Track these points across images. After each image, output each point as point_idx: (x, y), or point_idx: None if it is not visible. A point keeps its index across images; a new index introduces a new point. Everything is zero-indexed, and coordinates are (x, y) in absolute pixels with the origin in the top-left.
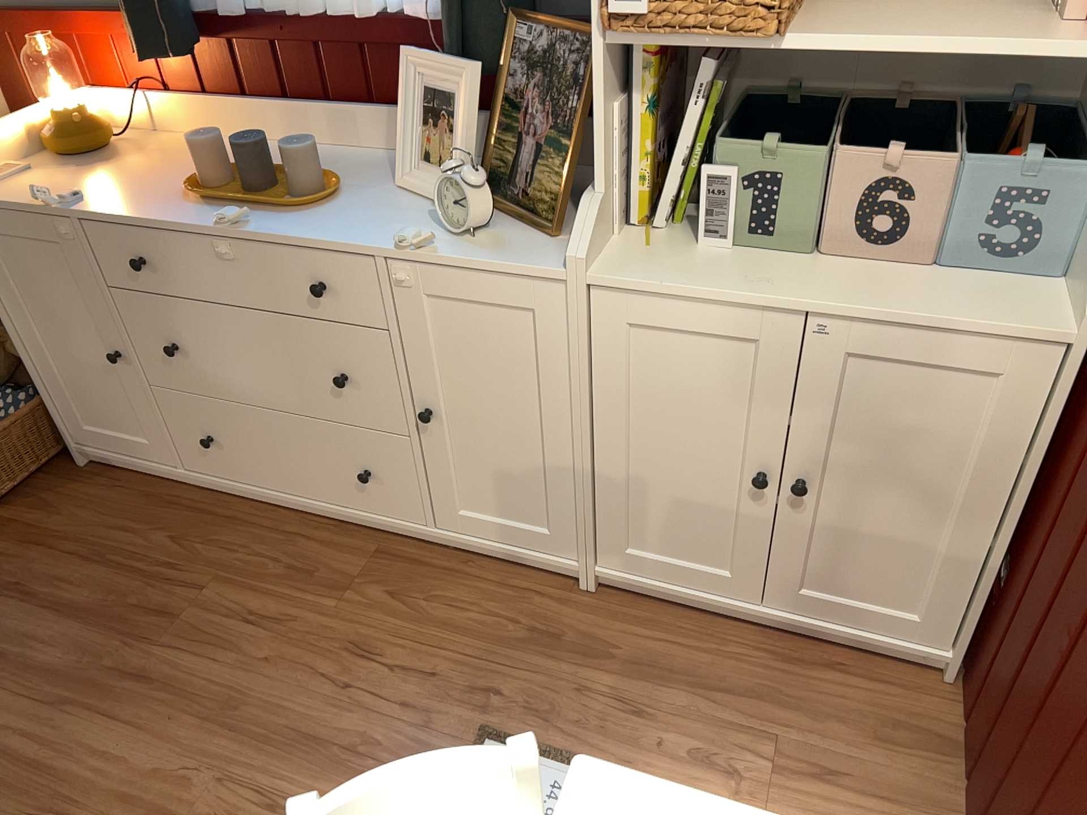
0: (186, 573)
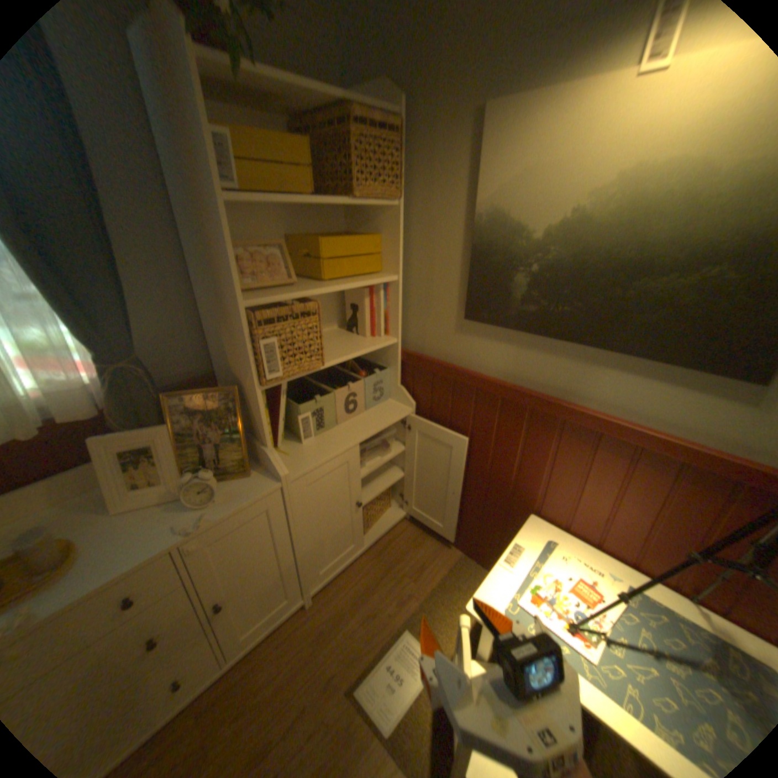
0: None
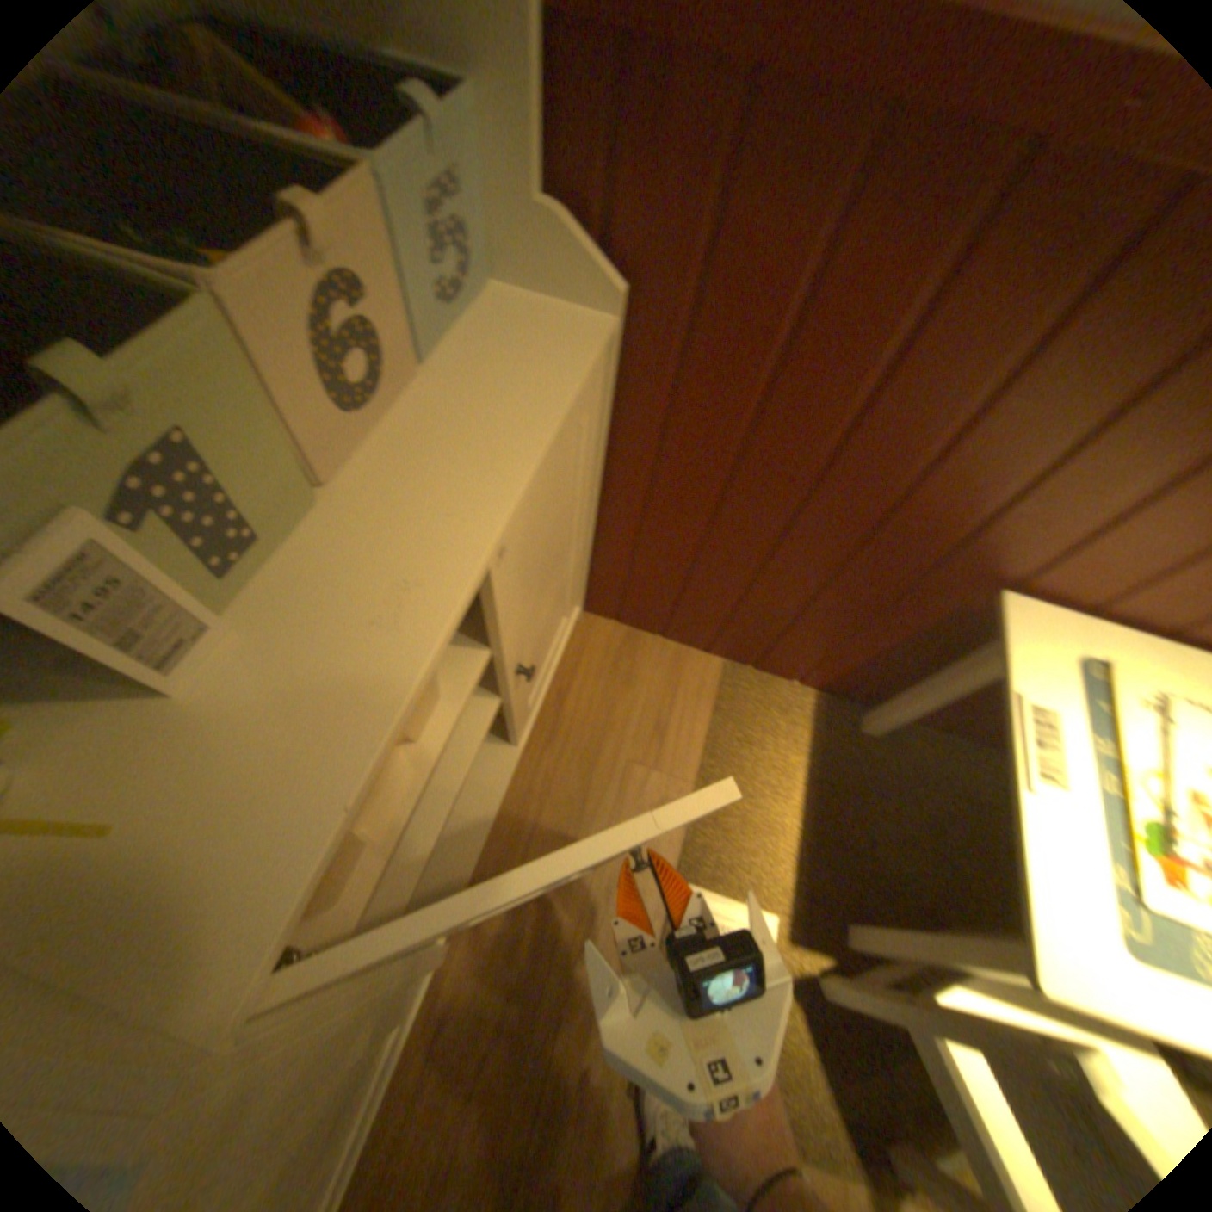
0: None
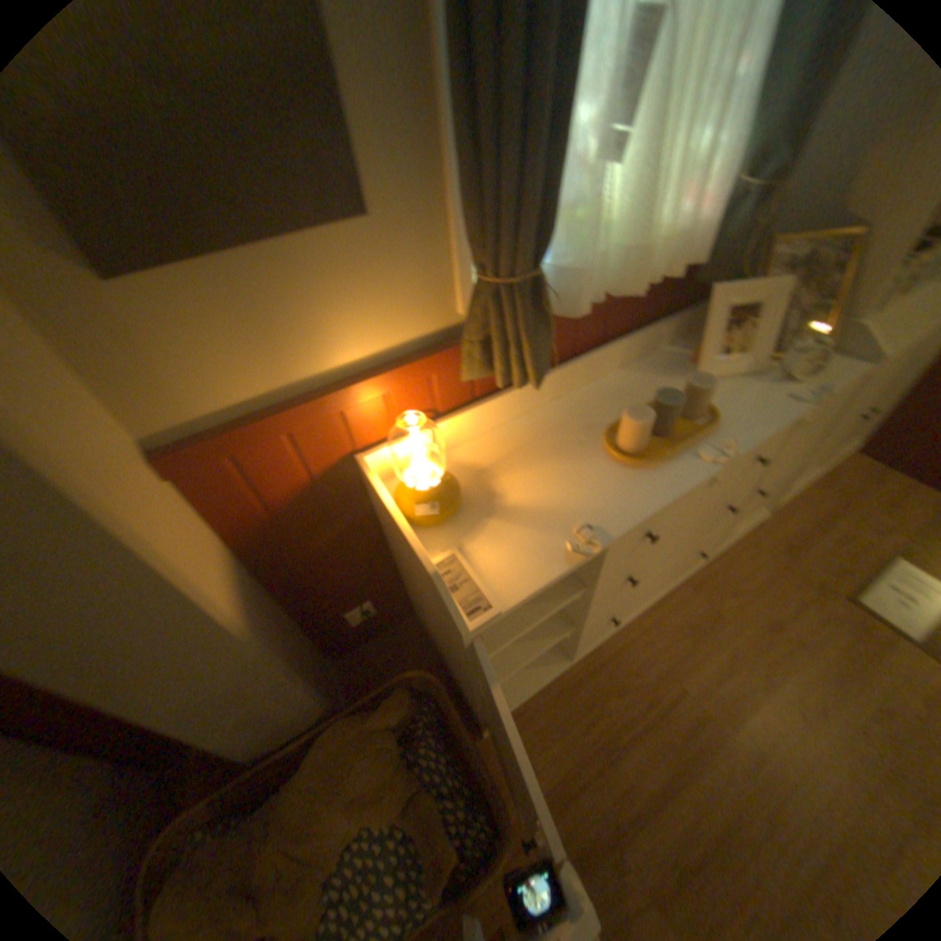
0: (665, 703)
